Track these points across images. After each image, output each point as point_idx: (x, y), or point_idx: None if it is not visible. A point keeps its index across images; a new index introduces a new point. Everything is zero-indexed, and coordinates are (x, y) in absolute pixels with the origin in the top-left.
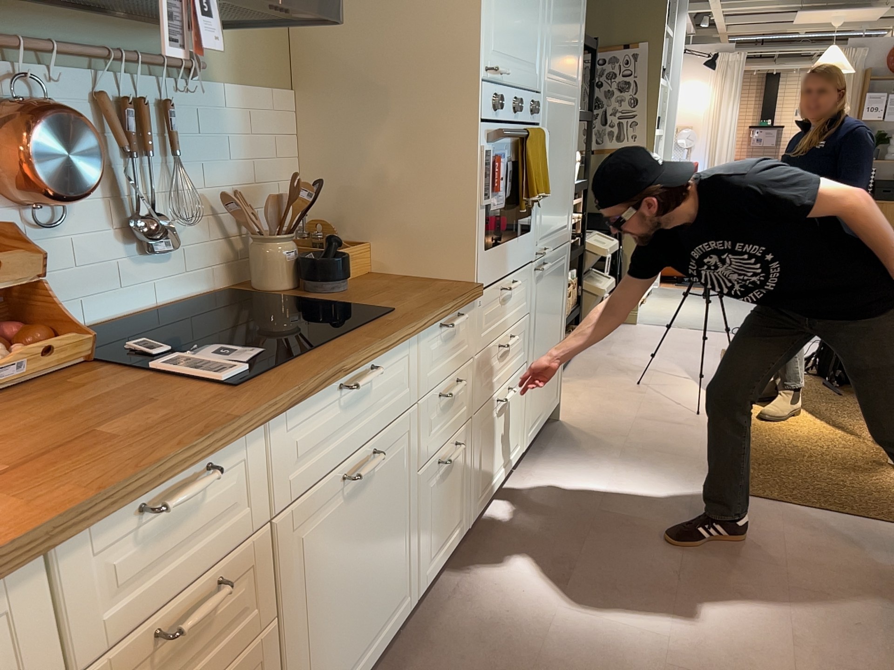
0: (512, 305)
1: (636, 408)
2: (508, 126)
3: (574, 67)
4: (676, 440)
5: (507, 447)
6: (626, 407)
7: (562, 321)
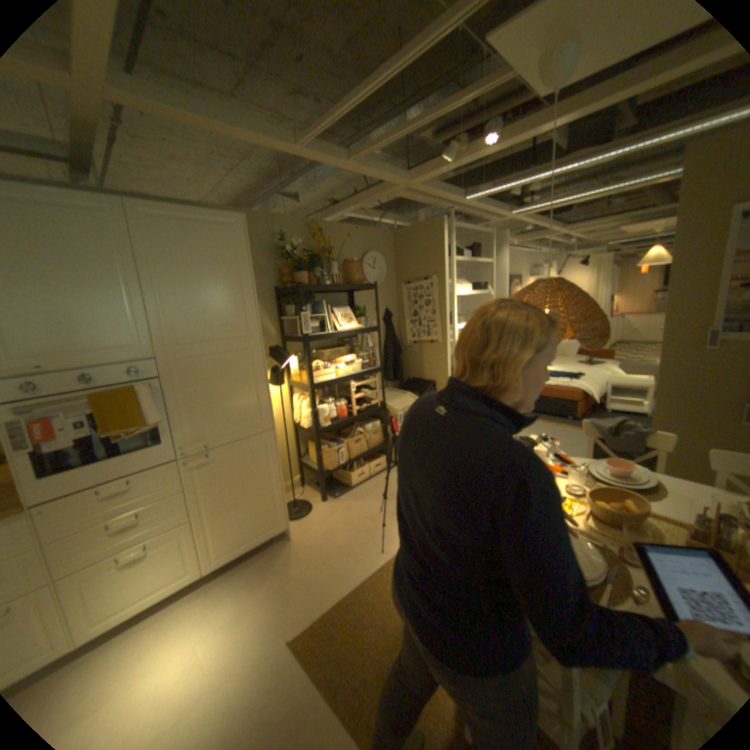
0: (129, 498)
1: (348, 539)
2: (60, 396)
3: (234, 326)
4: (333, 581)
5: (151, 584)
6: (343, 537)
7: (271, 481)
